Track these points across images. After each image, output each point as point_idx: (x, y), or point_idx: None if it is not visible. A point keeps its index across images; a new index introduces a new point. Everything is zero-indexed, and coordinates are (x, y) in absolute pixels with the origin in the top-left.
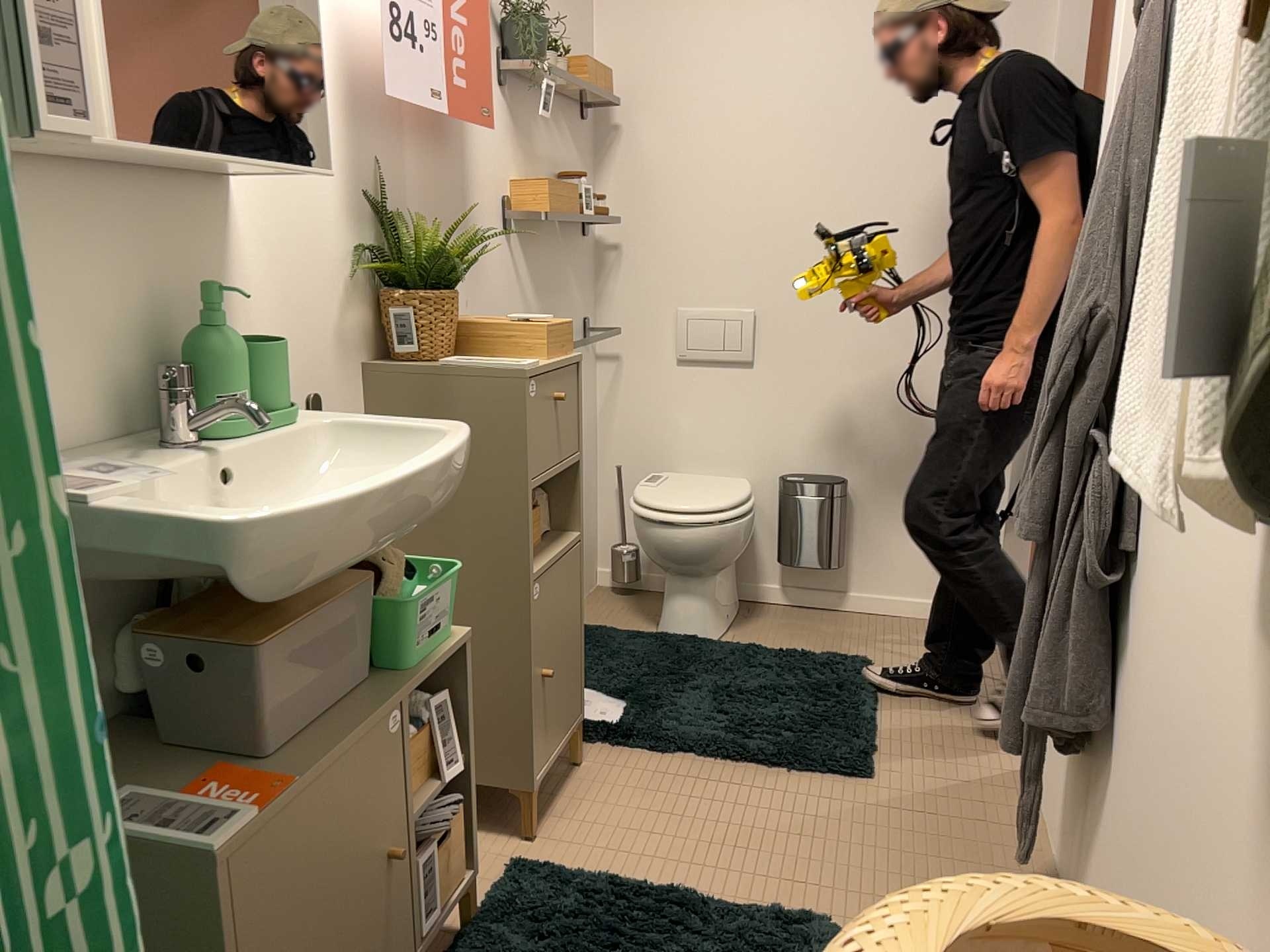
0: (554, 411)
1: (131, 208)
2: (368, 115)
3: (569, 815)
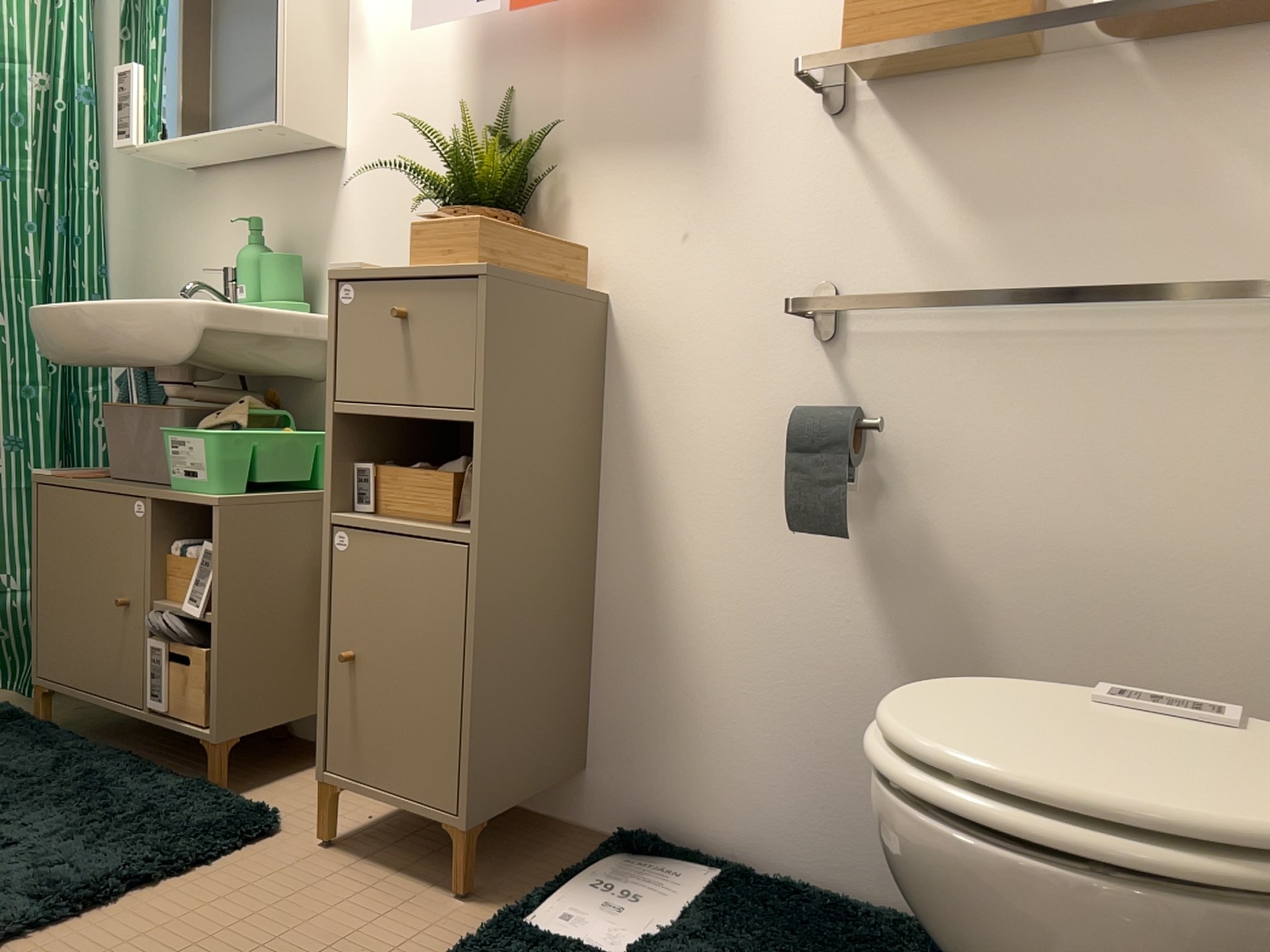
0: (400, 334)
1: (284, 186)
2: (502, 54)
3: (354, 863)
